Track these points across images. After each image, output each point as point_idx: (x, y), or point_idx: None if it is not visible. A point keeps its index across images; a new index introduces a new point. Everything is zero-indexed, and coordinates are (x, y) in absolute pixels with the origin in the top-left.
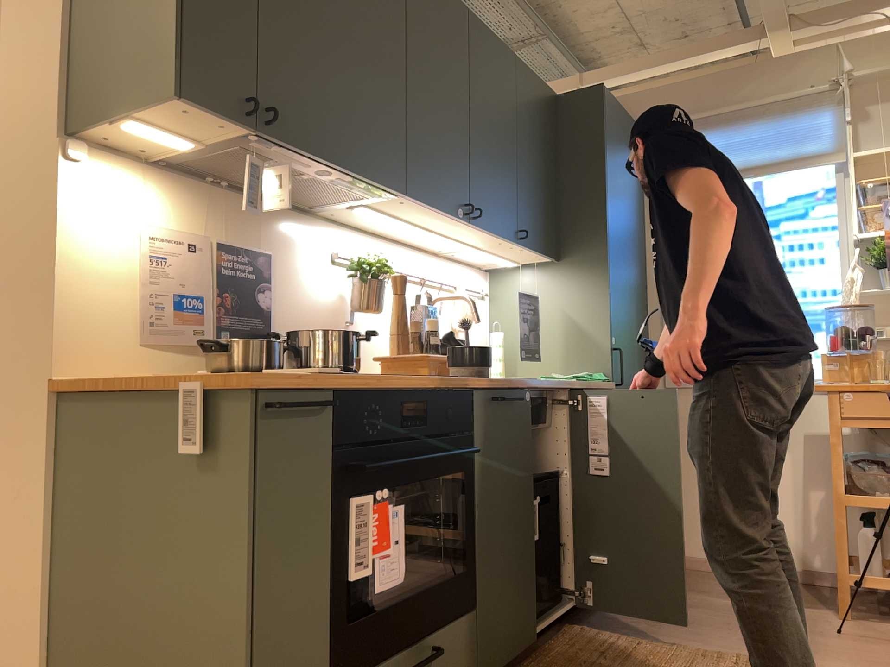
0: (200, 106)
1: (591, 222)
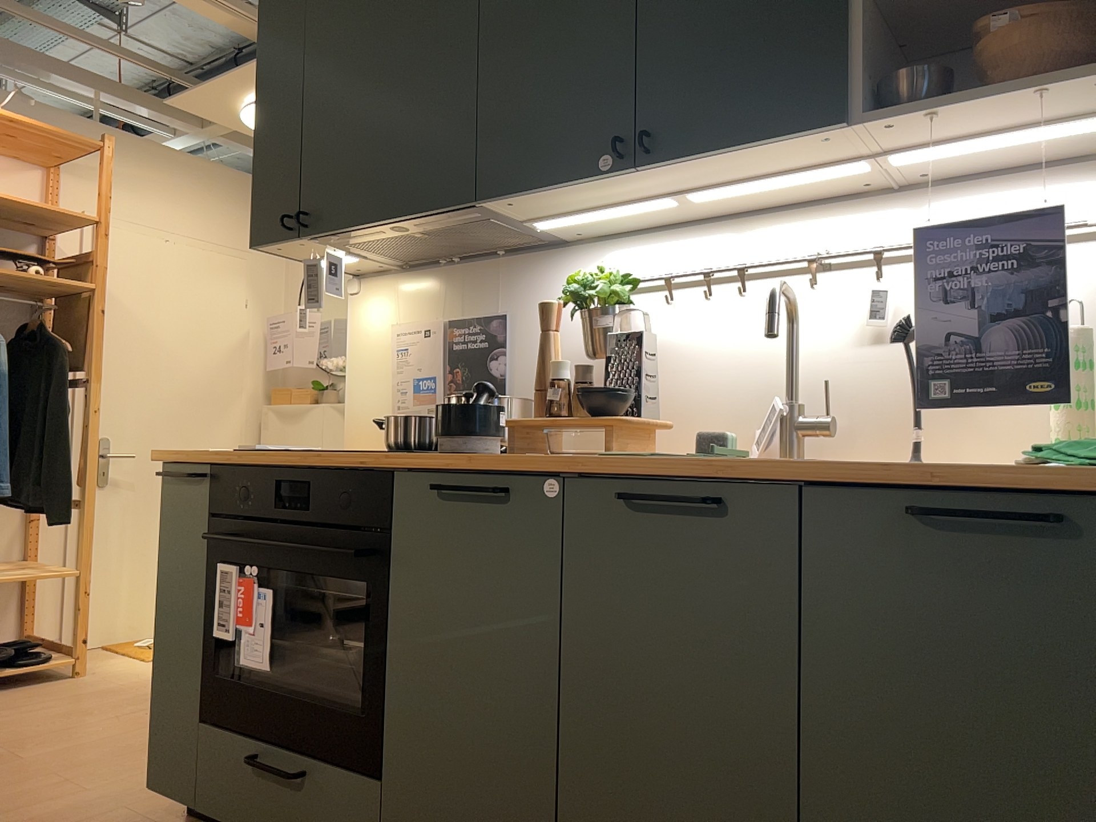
0: (269, 244)
1: None
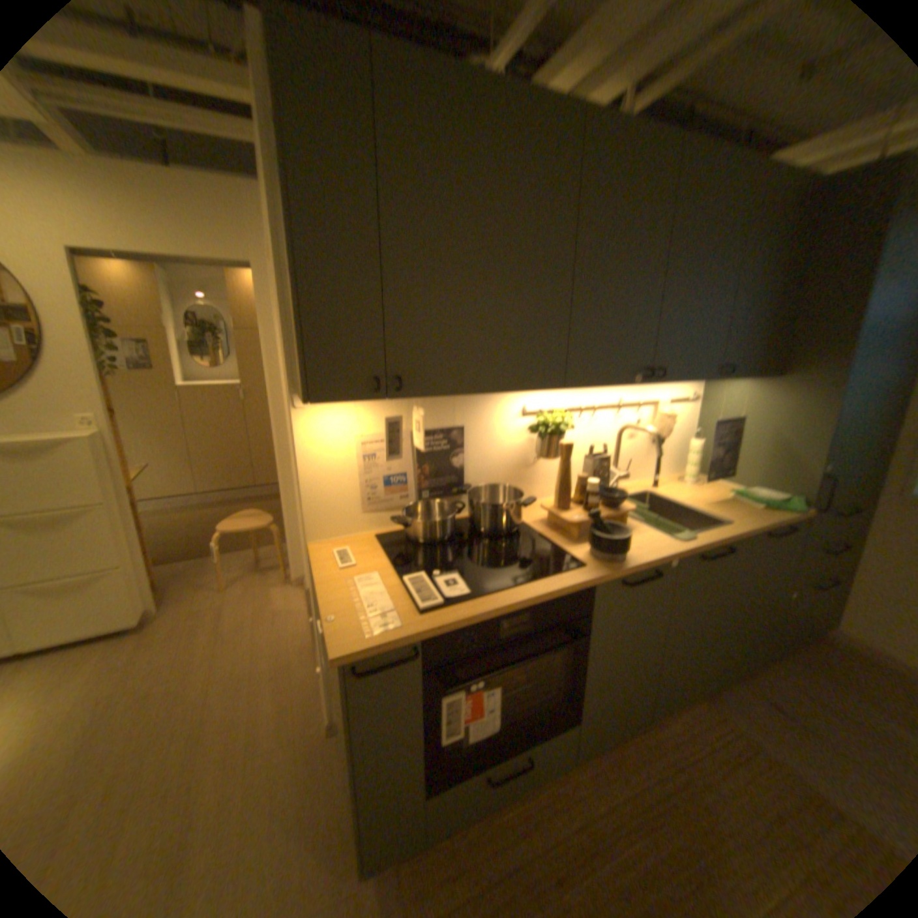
0: (330, 399)
1: (833, 338)
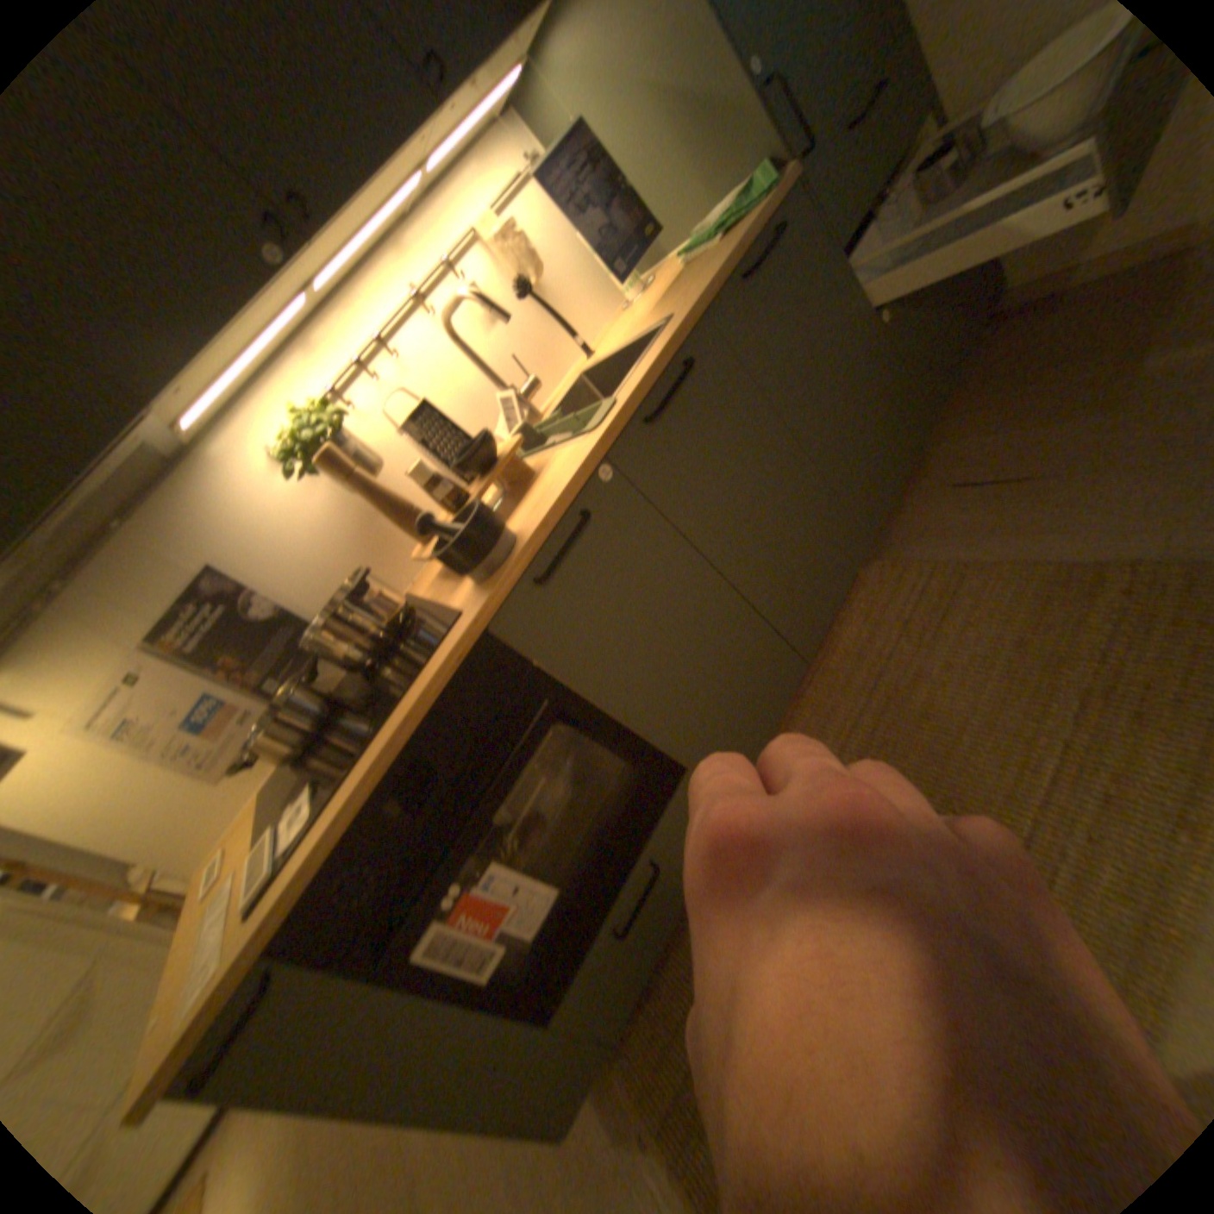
0: None
1: None
